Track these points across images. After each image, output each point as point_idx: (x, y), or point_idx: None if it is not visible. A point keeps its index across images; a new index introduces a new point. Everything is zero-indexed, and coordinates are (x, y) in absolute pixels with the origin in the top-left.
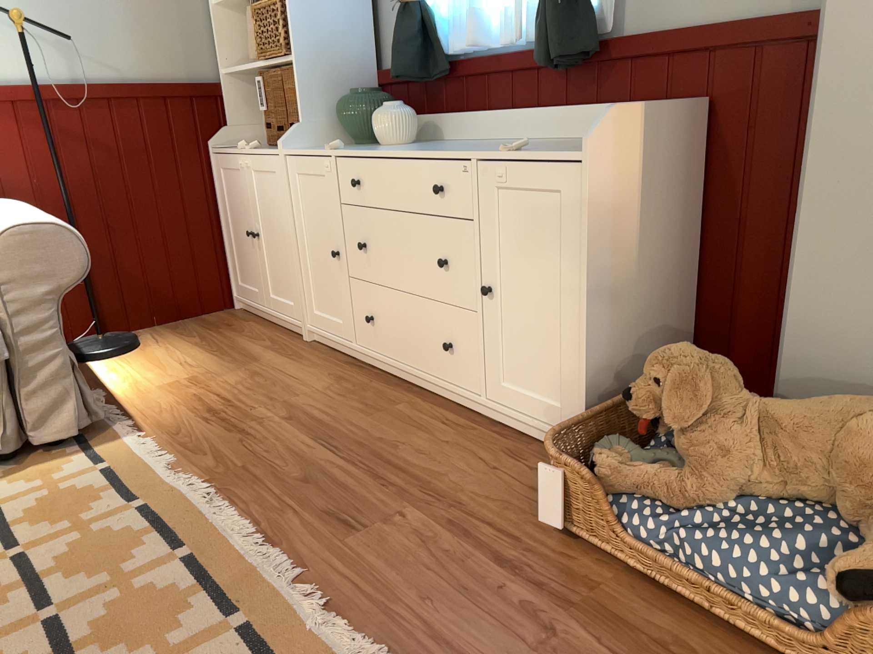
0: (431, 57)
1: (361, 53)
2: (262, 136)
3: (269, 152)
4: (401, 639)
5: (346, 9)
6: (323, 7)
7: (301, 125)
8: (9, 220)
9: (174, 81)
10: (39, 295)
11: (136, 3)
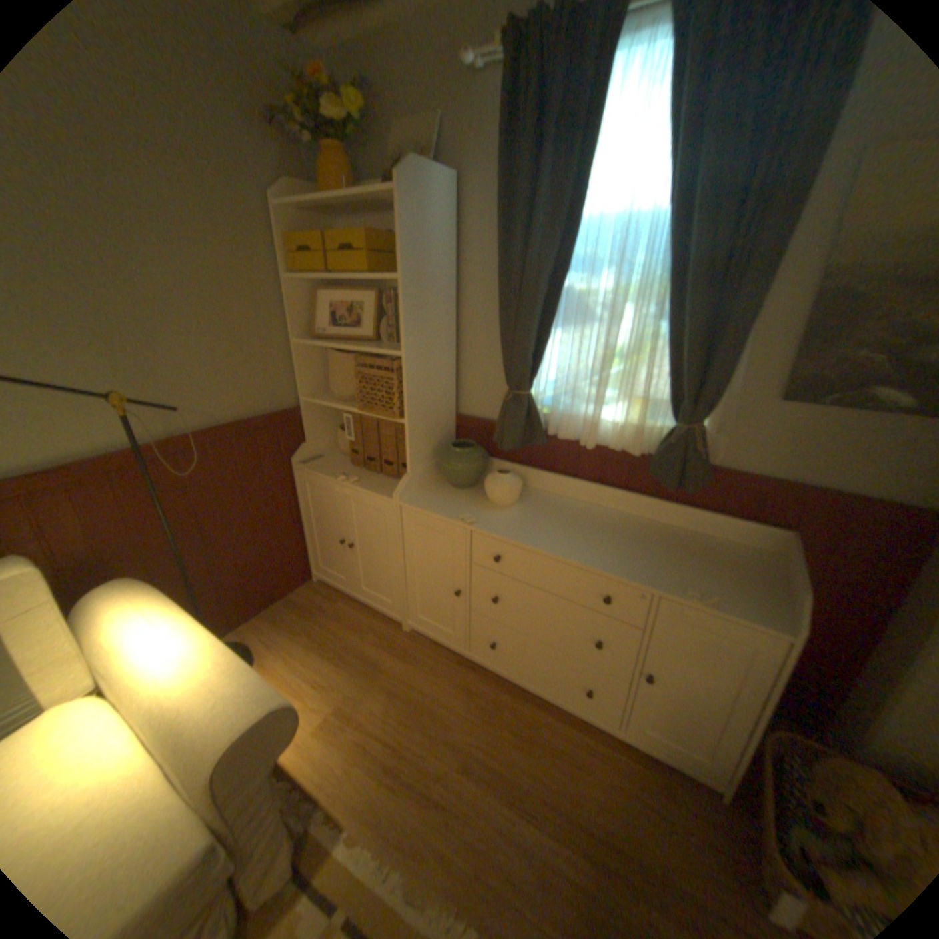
0: (527, 428)
1: (448, 403)
2: (333, 442)
3: (375, 490)
4: None
5: (442, 372)
6: (428, 375)
7: (410, 475)
8: (197, 703)
9: (259, 410)
10: (255, 786)
11: (223, 345)
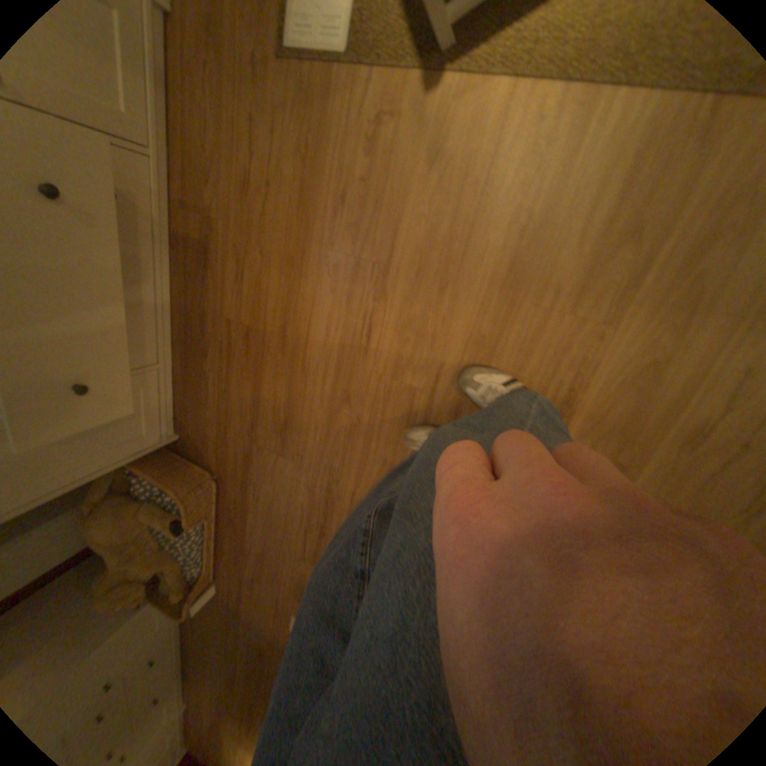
0: None
1: None
2: None
3: None
4: (277, 623)
5: None
6: None
7: None
8: None
9: None
10: None
11: None
